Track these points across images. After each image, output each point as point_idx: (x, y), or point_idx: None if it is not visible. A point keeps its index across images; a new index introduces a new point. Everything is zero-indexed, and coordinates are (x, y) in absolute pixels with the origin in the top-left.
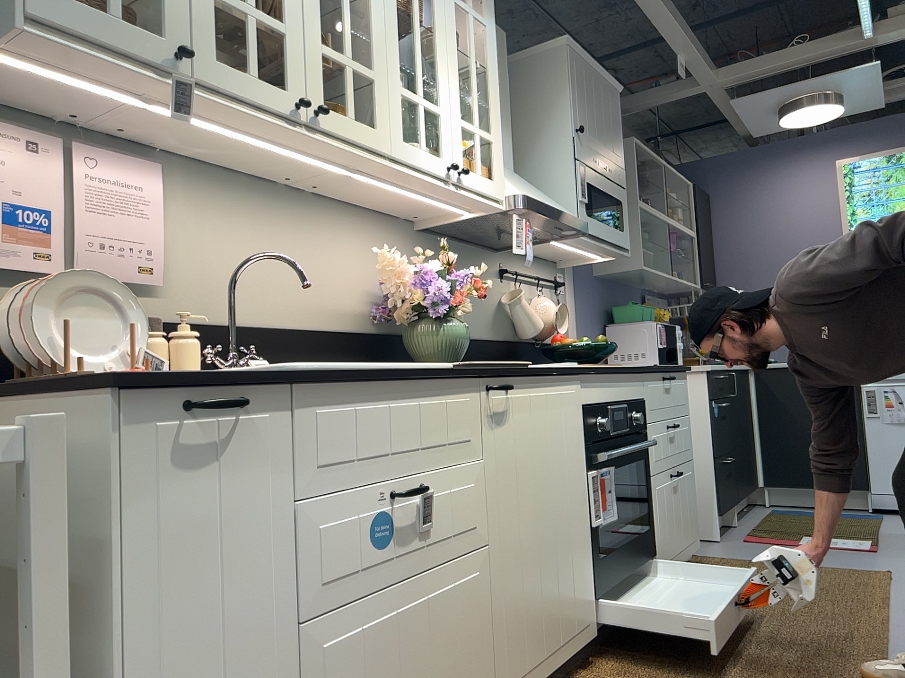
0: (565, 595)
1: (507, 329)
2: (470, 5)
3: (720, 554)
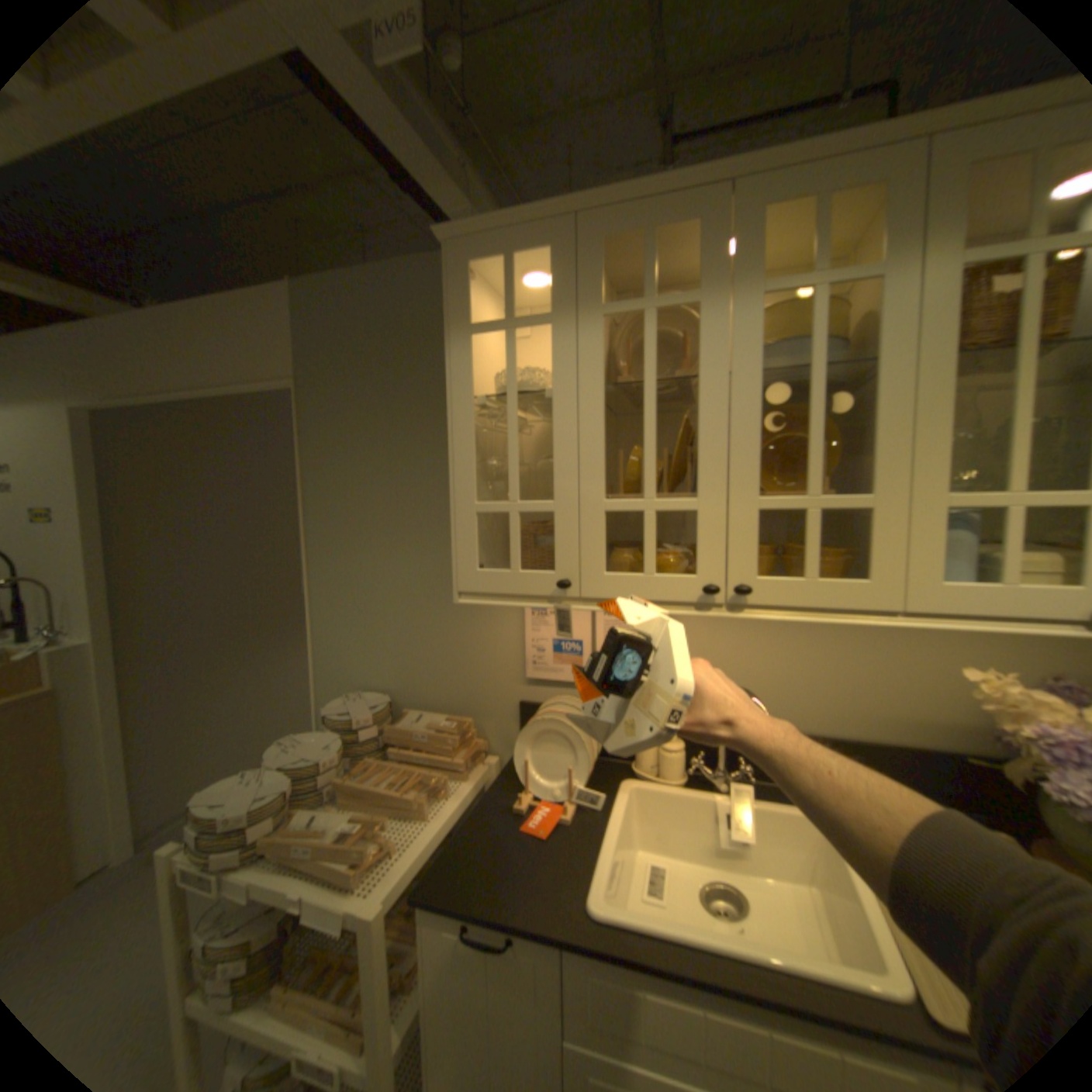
0: None
1: None
2: None
3: None
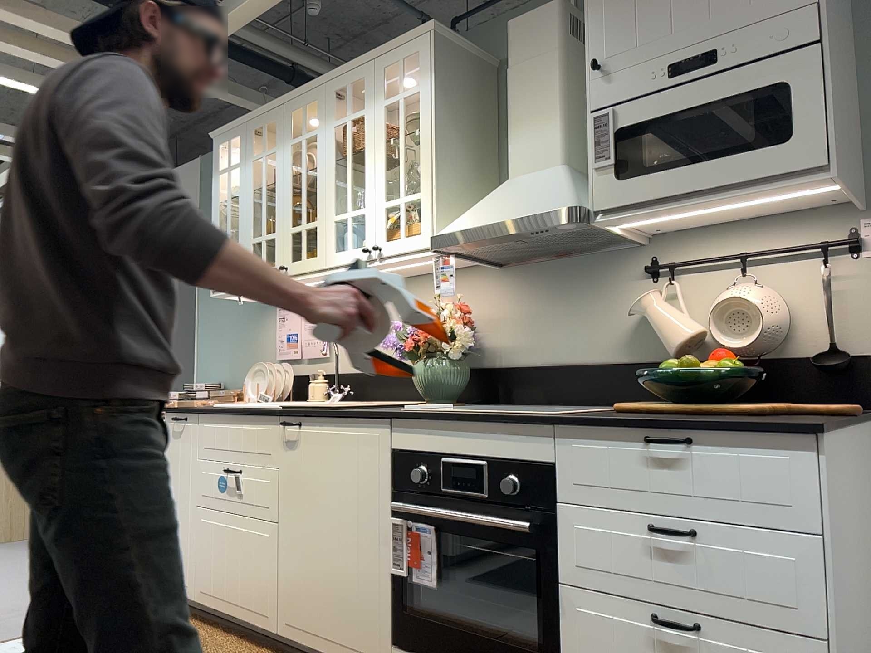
0: (346, 607)
1: (660, 345)
2: (400, 91)
3: None
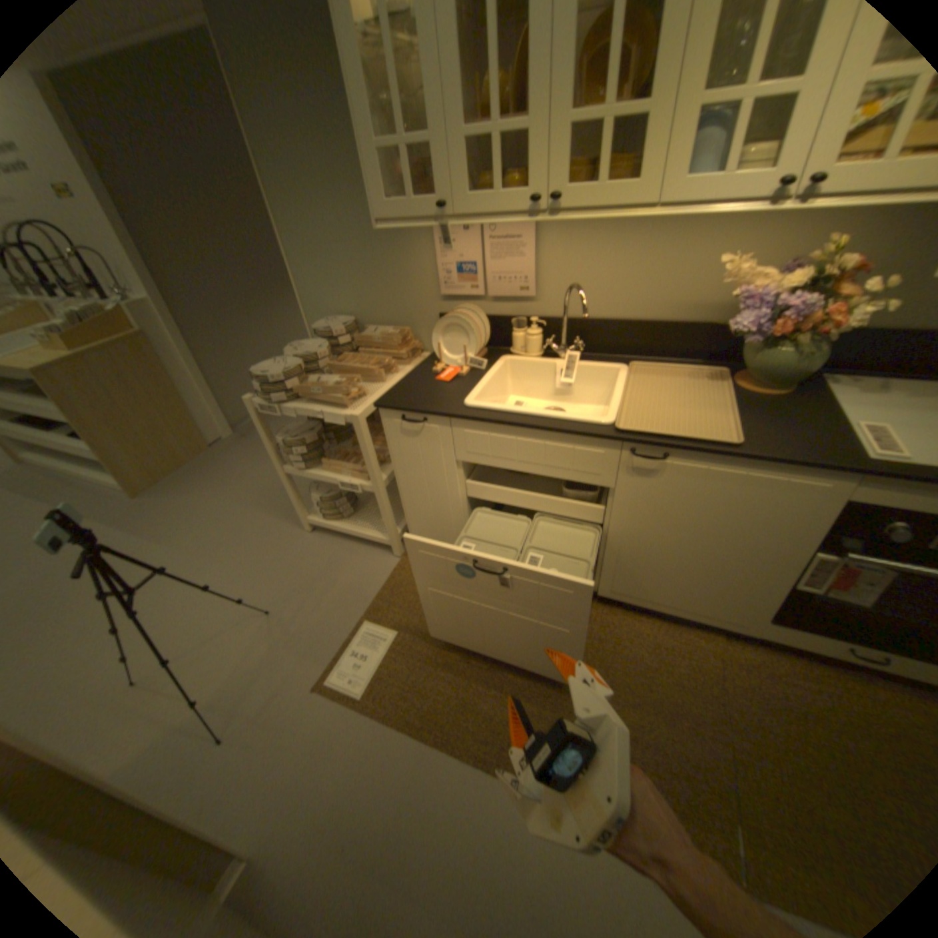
0: (710, 596)
1: None
2: None
3: None
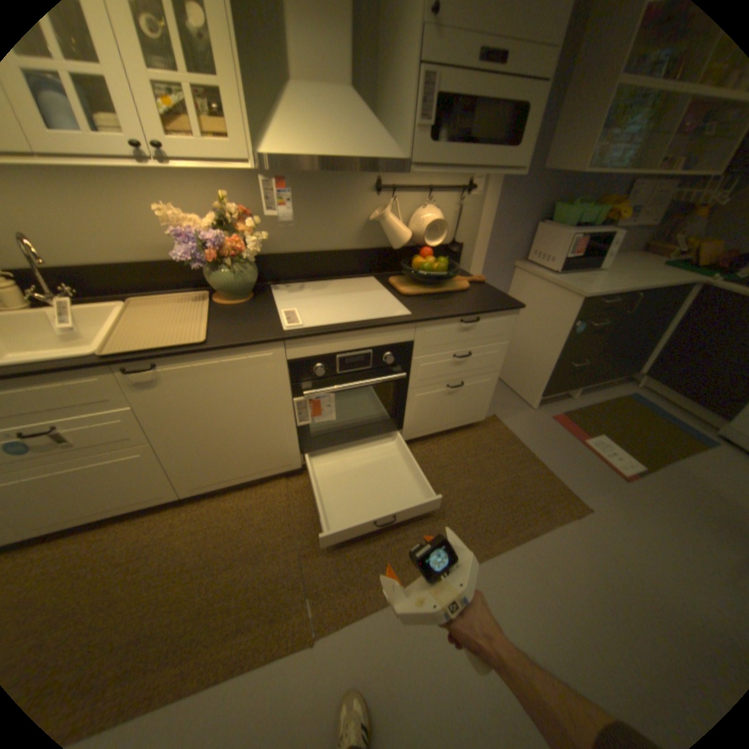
0: (256, 456)
1: (378, 238)
2: None
3: (512, 423)
